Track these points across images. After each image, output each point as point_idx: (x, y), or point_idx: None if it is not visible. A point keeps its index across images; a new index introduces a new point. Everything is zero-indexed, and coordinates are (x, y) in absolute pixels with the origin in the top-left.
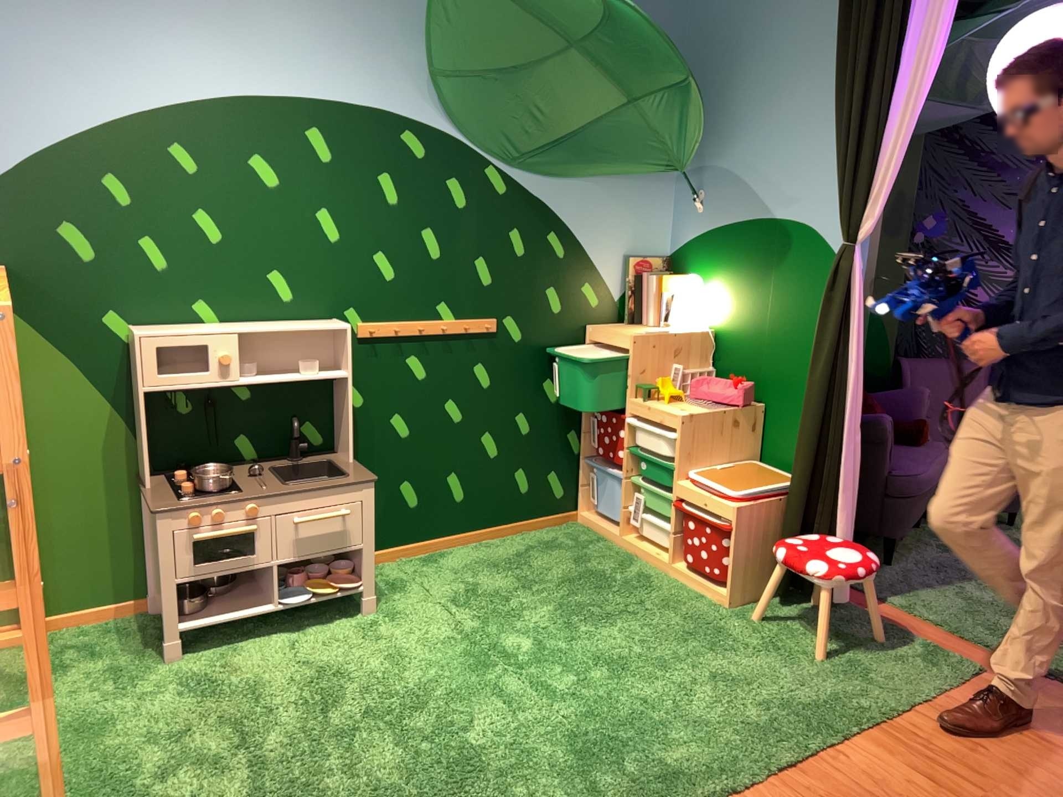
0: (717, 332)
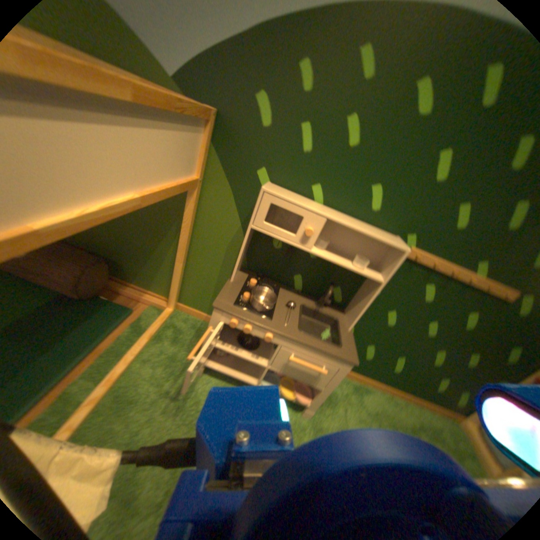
0: None
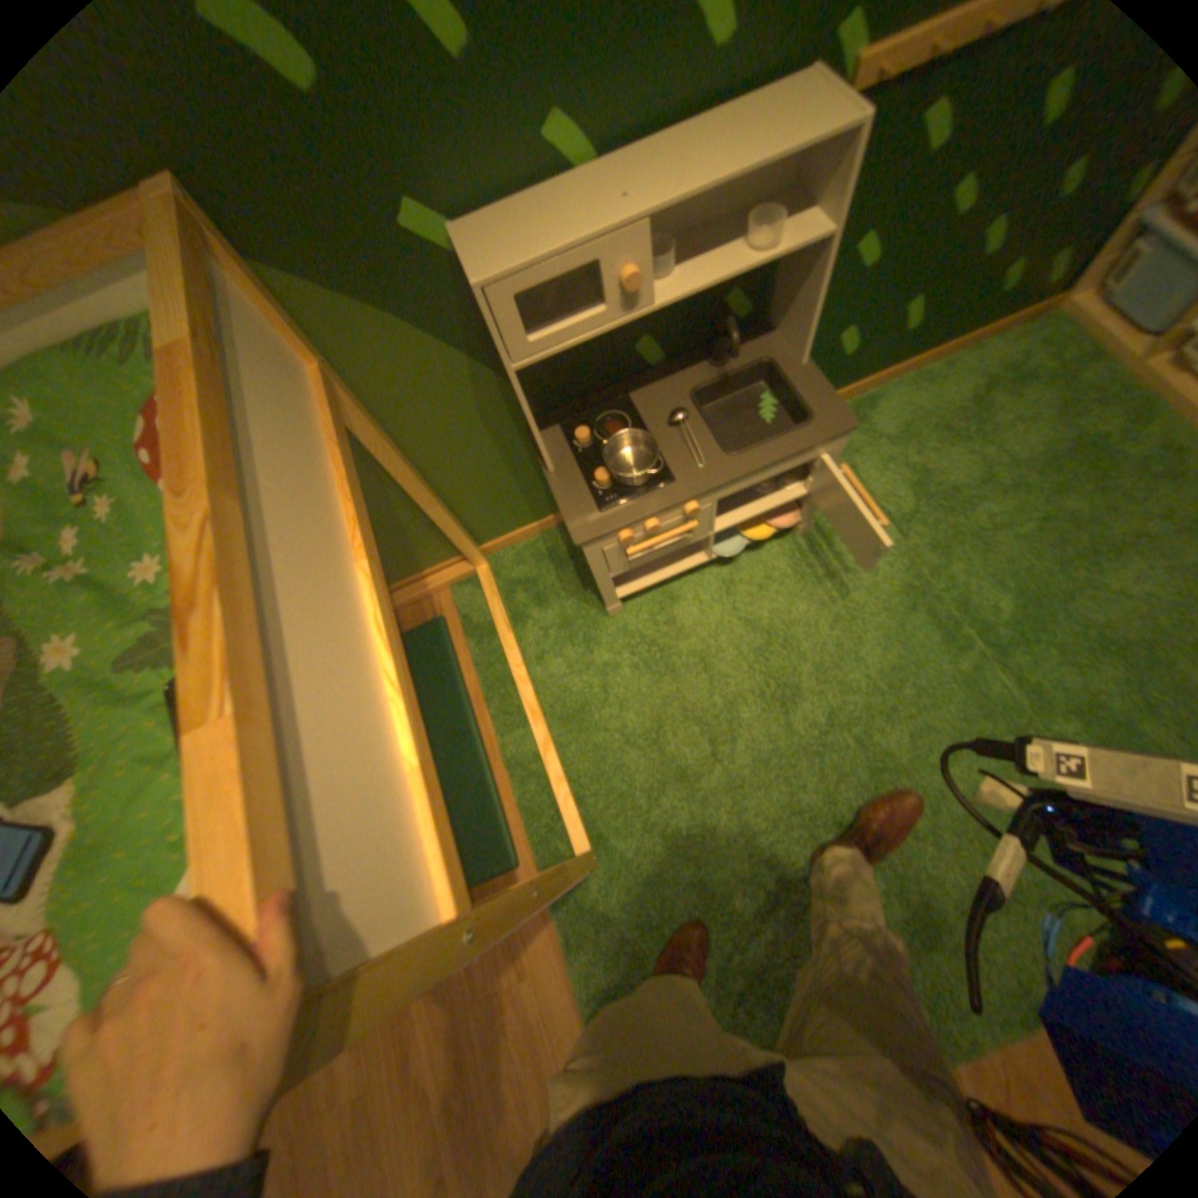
0: None
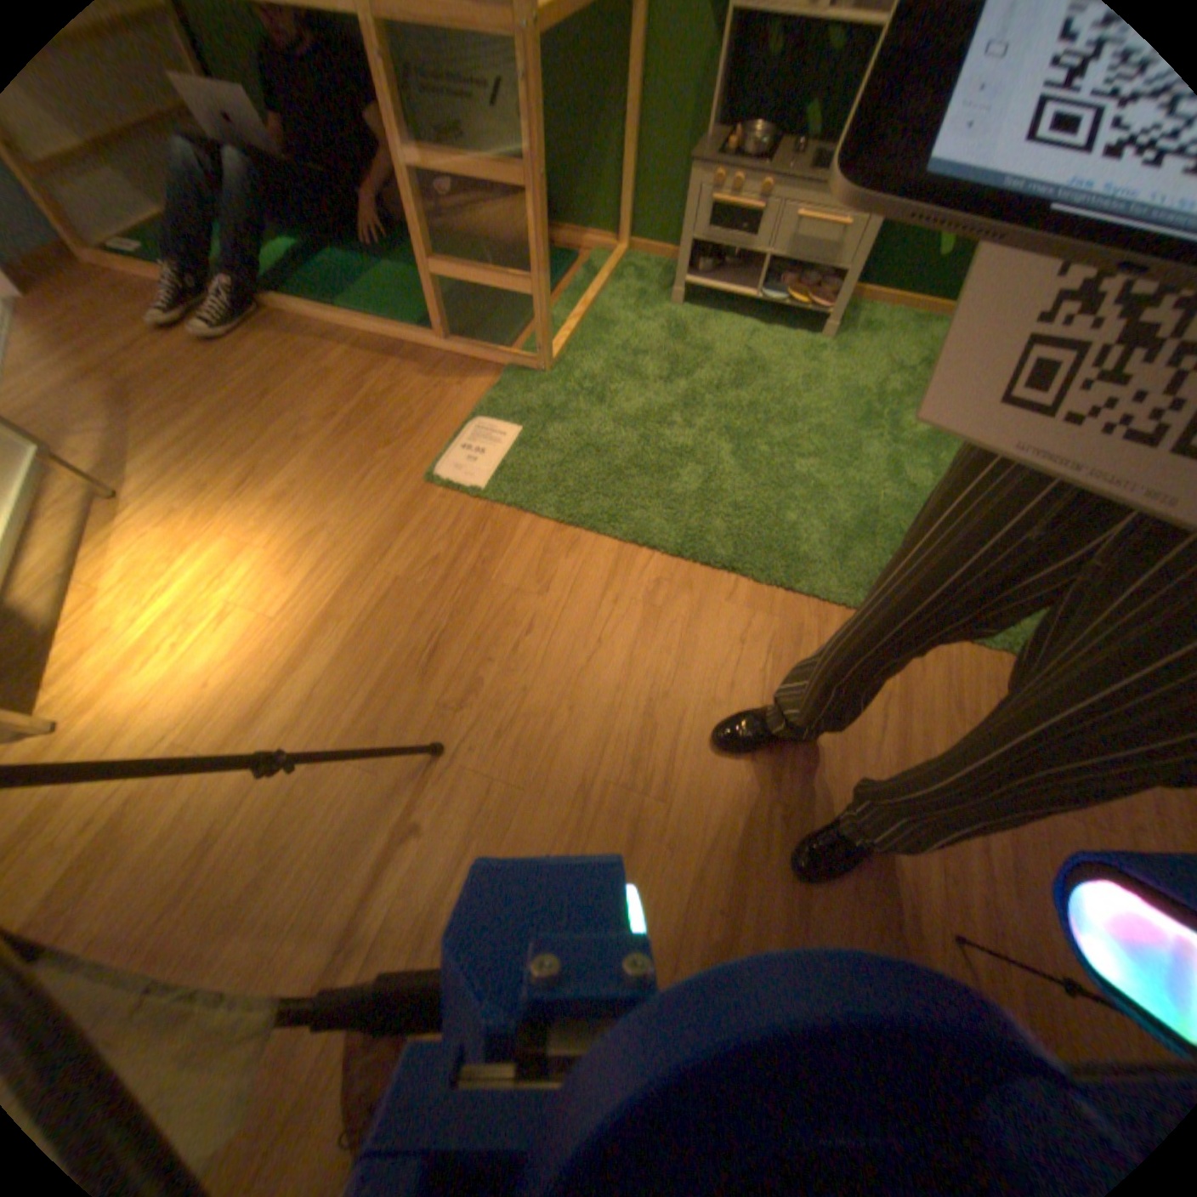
0: None
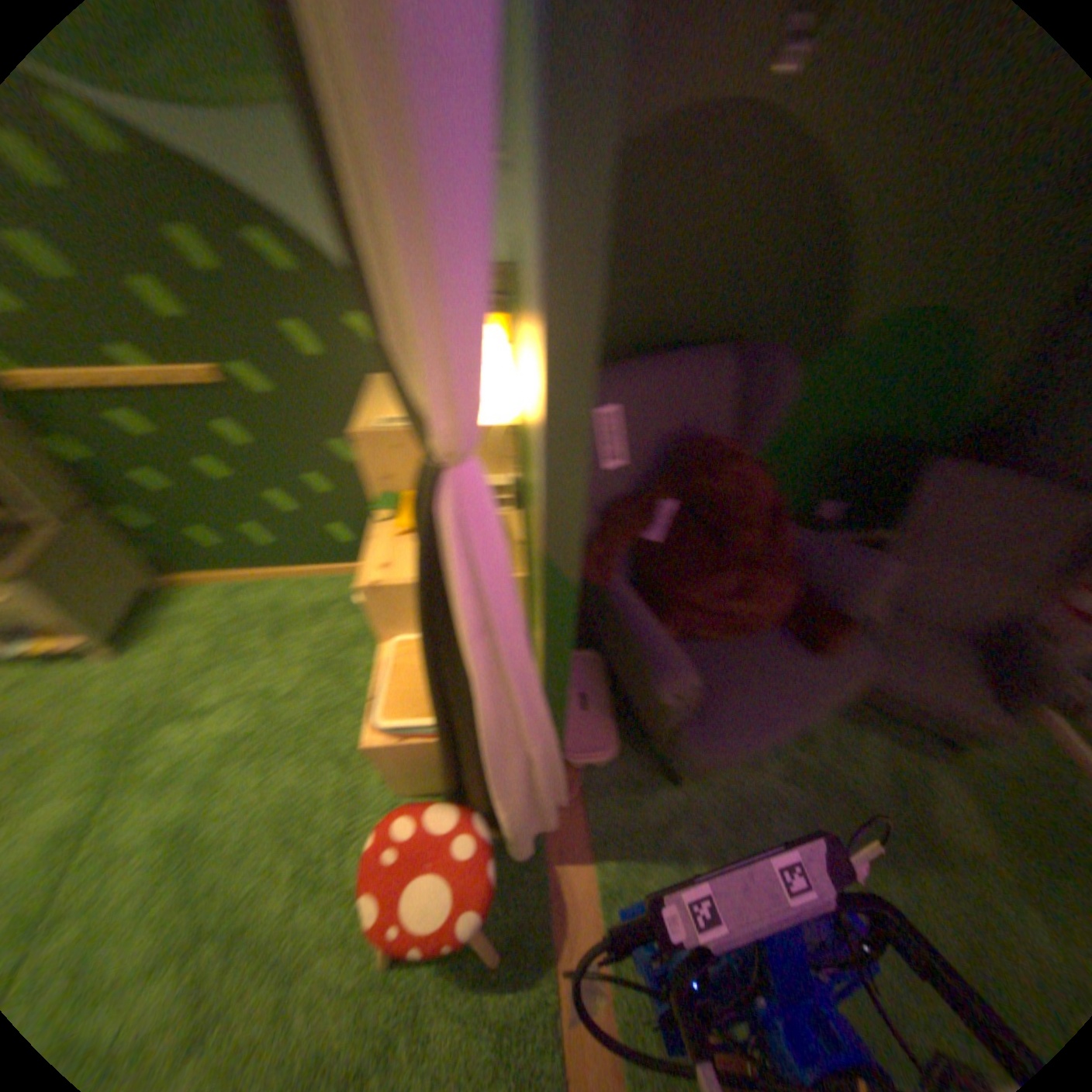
0: (519, 434)
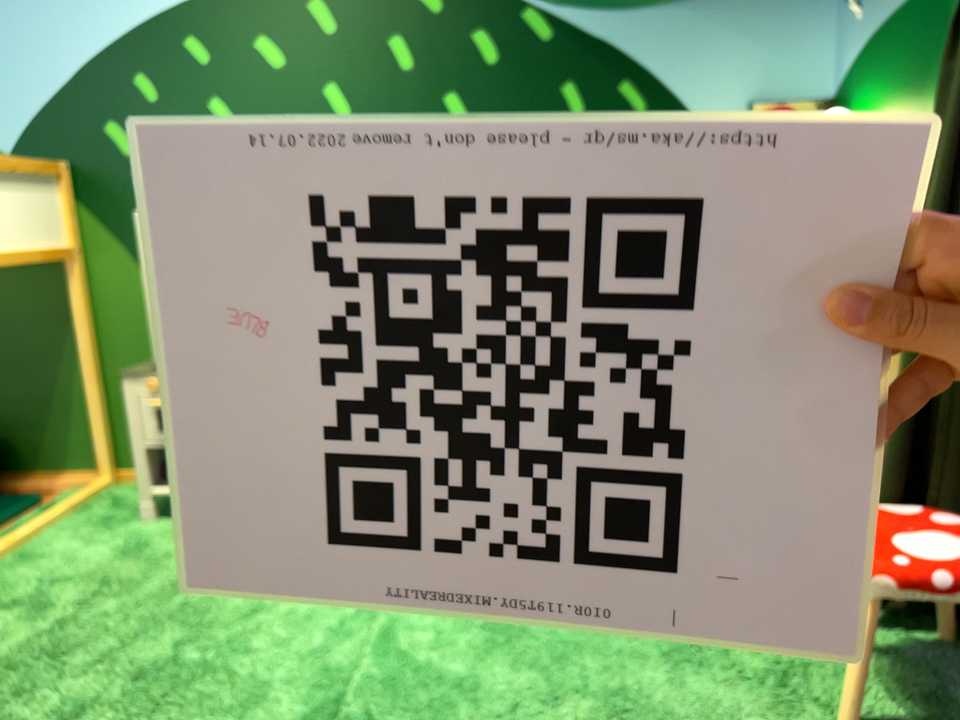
0: None
